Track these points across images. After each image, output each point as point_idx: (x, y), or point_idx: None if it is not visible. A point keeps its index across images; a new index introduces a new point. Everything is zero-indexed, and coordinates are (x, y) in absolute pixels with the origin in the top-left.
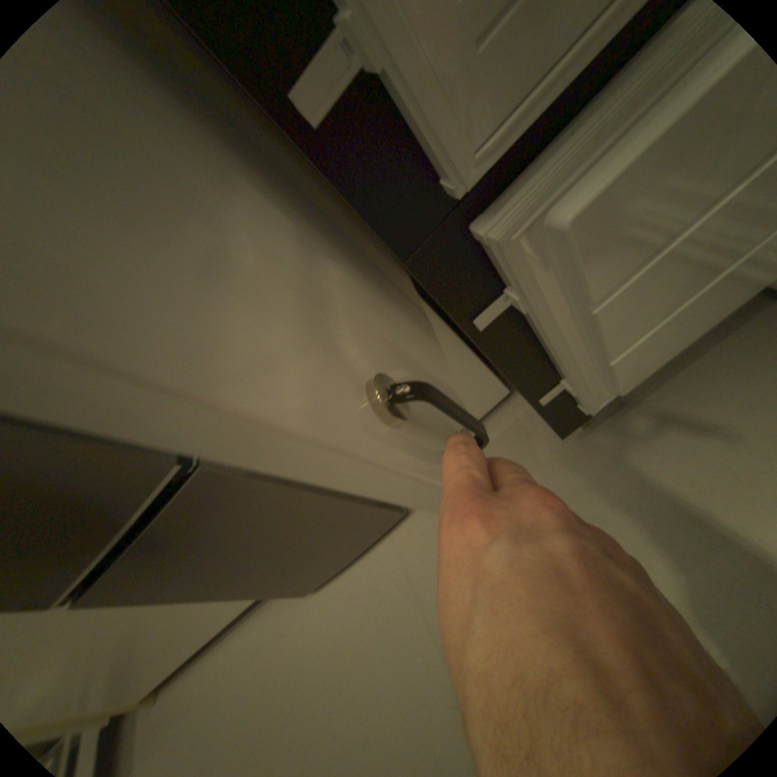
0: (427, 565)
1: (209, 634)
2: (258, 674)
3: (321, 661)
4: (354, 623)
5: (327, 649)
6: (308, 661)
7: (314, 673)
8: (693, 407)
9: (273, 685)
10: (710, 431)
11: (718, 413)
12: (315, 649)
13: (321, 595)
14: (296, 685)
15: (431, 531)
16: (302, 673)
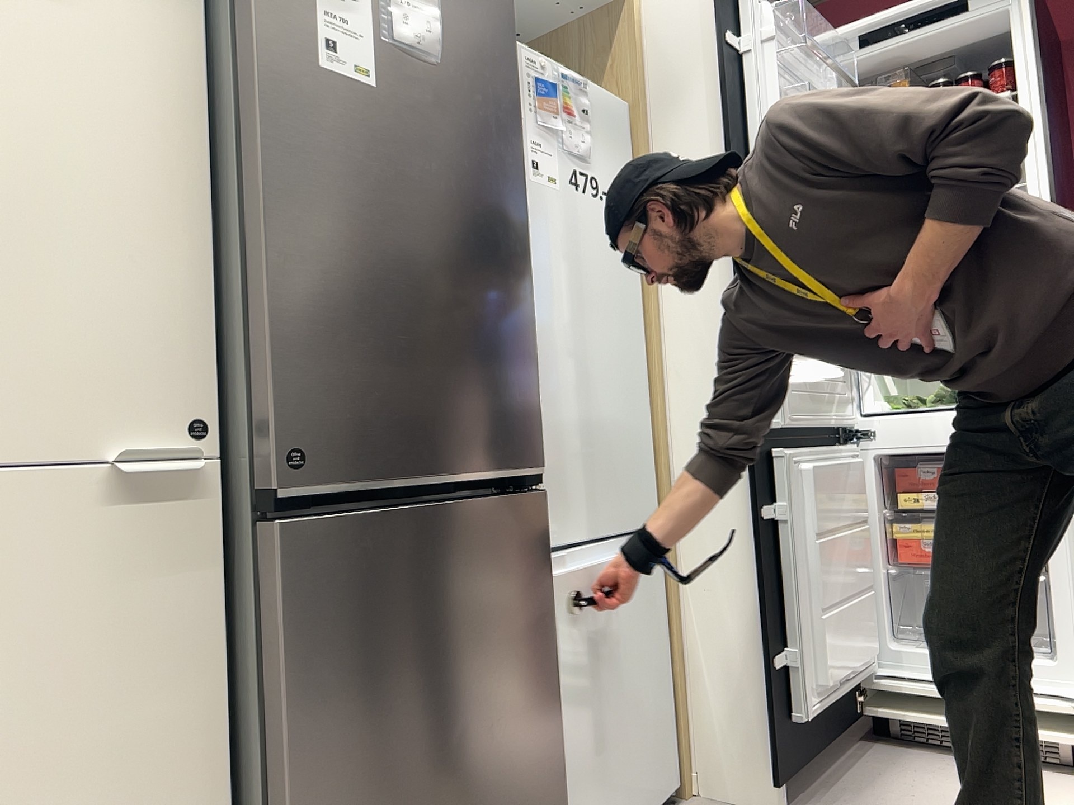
0: None
1: None
2: None
3: None
4: None
5: None
6: None
7: None
8: (876, 790)
9: None
10: (901, 799)
11: (898, 791)
12: None
13: None
14: None
15: None
16: None
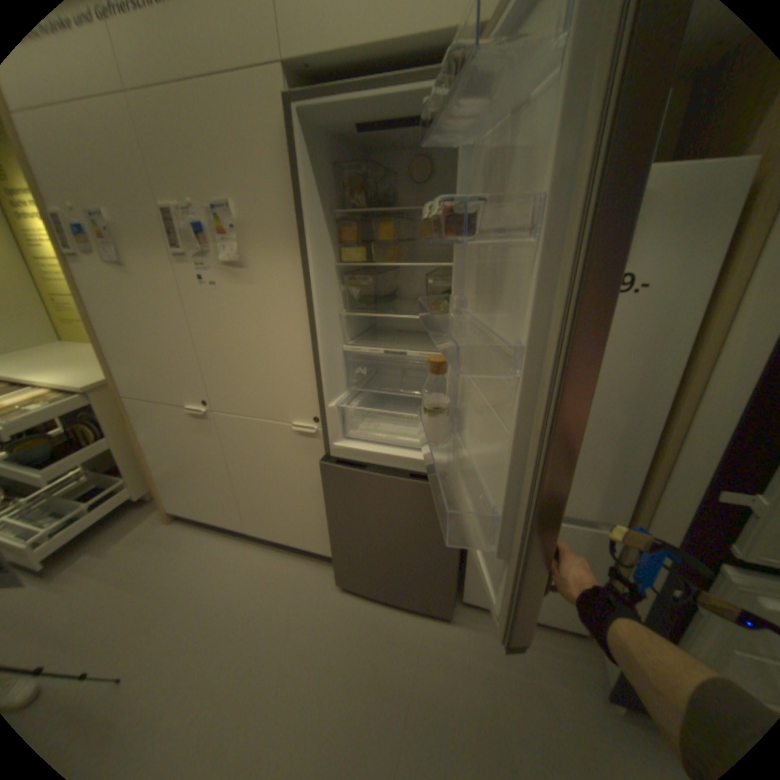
0: (437, 668)
1: (236, 528)
2: (252, 591)
3: (307, 635)
4: (351, 641)
5: (318, 633)
6: (297, 625)
7: (296, 636)
8: None
9: (258, 609)
10: None
11: None
12: (308, 623)
13: (341, 598)
14: (275, 628)
15: (456, 651)
16: (286, 626)
